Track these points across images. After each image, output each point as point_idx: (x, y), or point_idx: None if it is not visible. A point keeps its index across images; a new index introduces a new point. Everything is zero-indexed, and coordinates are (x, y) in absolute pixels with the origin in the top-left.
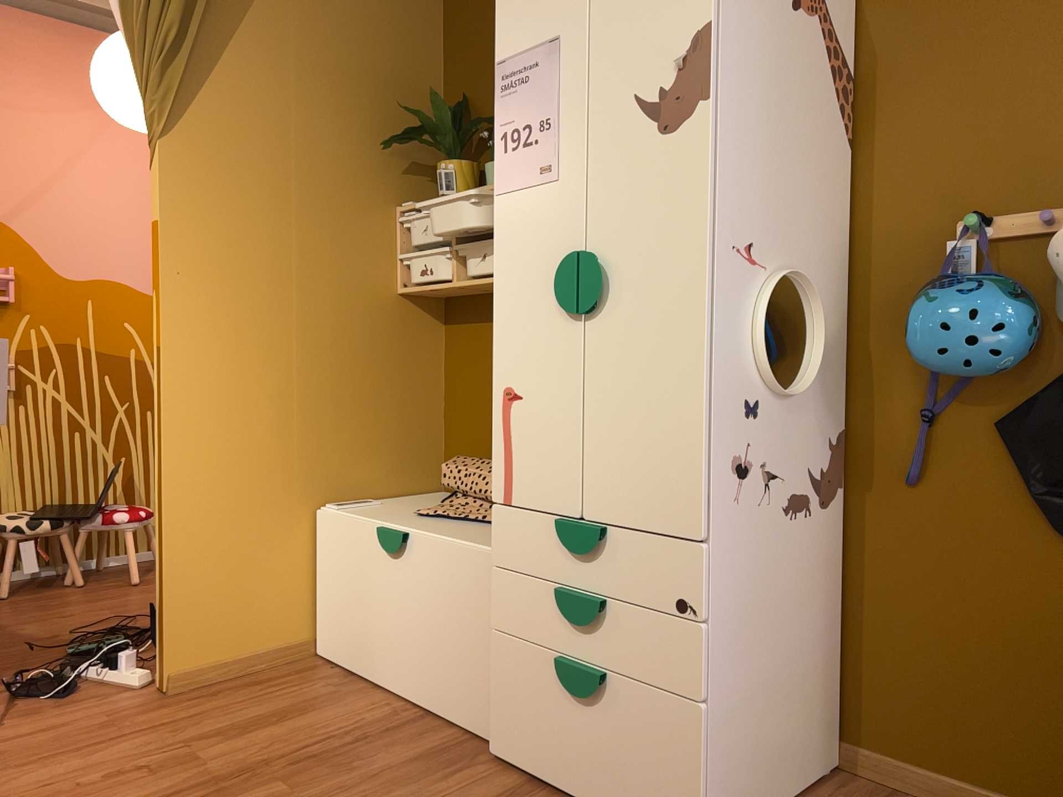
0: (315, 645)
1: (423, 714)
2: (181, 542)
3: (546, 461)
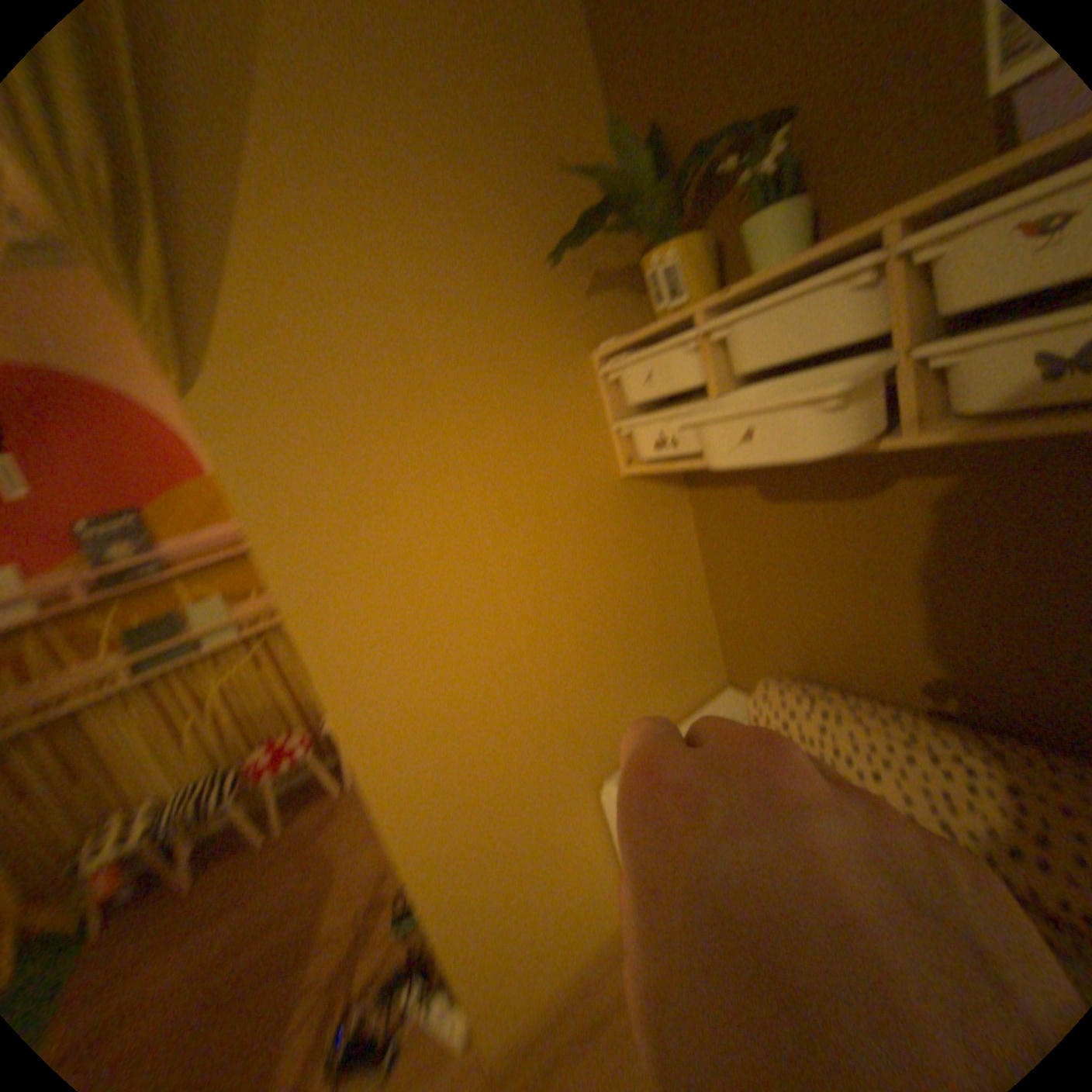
0: None
1: None
2: (451, 914)
3: None
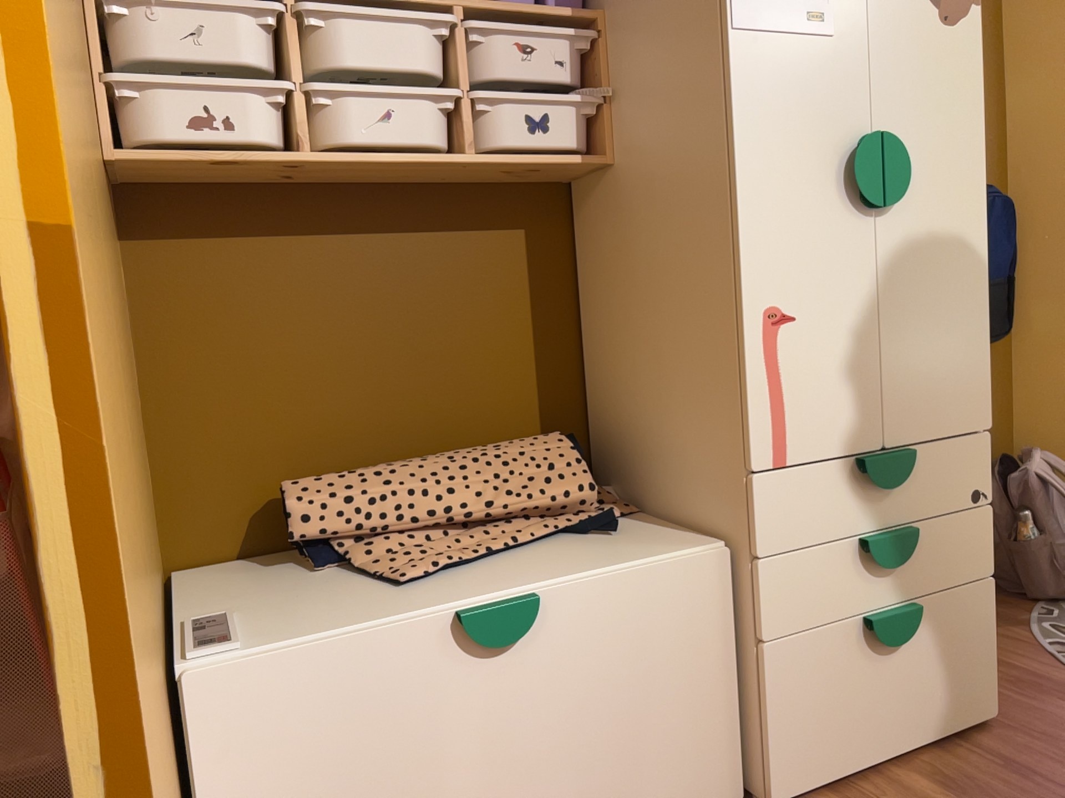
0: None
1: None
2: None
3: (836, 394)
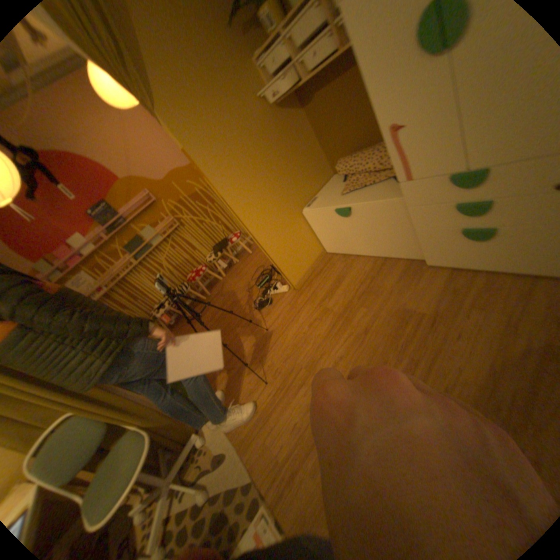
0: (325, 249)
1: (385, 258)
2: (273, 250)
3: (432, 150)
